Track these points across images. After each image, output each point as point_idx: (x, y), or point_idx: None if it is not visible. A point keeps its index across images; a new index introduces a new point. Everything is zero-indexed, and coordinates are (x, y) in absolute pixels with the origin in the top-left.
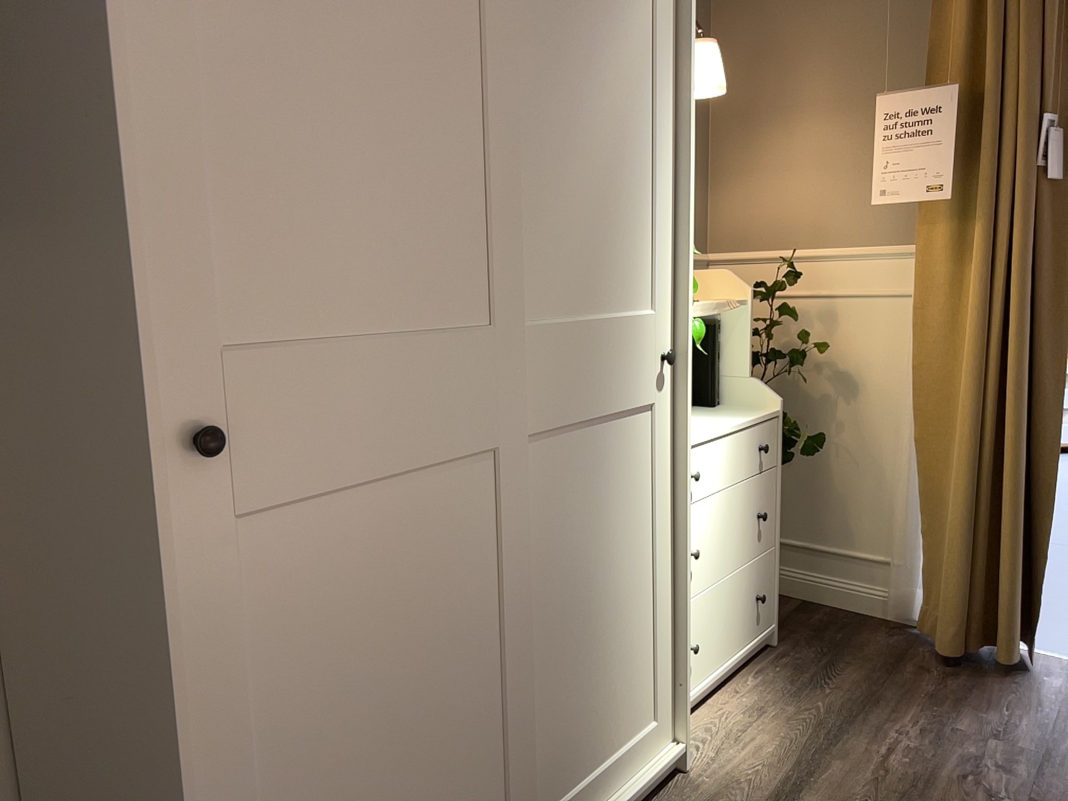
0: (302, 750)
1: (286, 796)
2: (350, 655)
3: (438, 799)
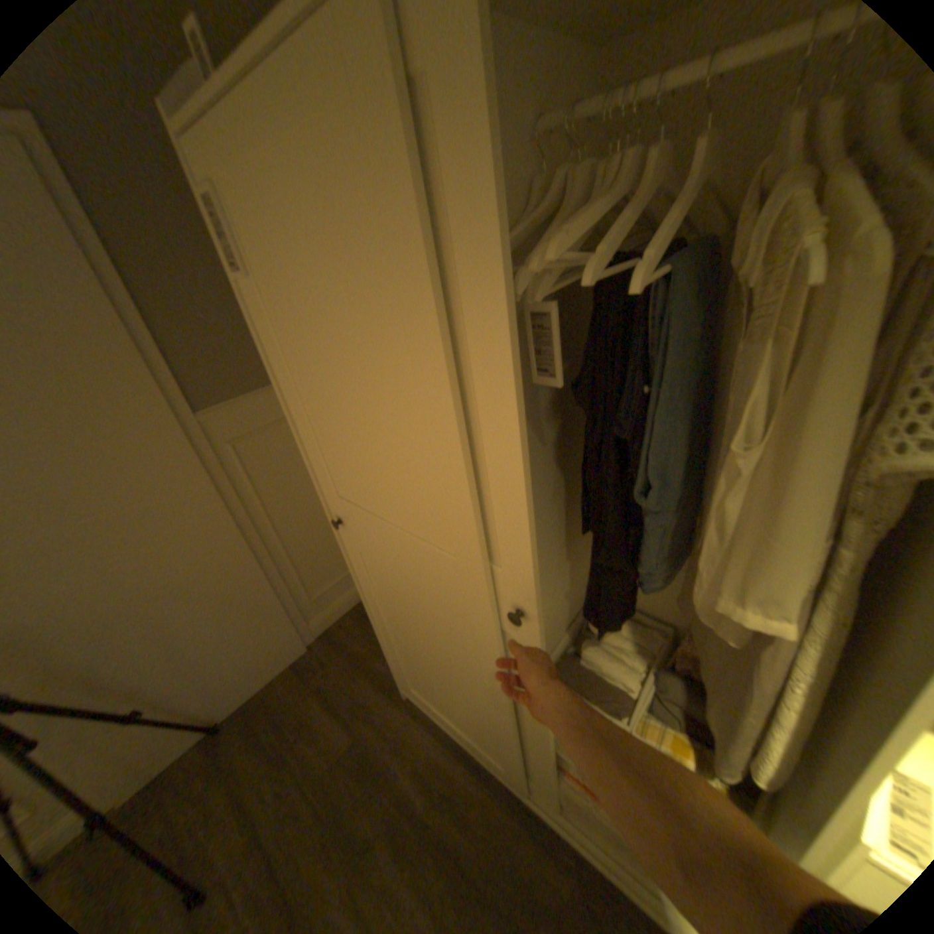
0: (394, 629)
1: (392, 635)
2: (404, 622)
3: (455, 706)
